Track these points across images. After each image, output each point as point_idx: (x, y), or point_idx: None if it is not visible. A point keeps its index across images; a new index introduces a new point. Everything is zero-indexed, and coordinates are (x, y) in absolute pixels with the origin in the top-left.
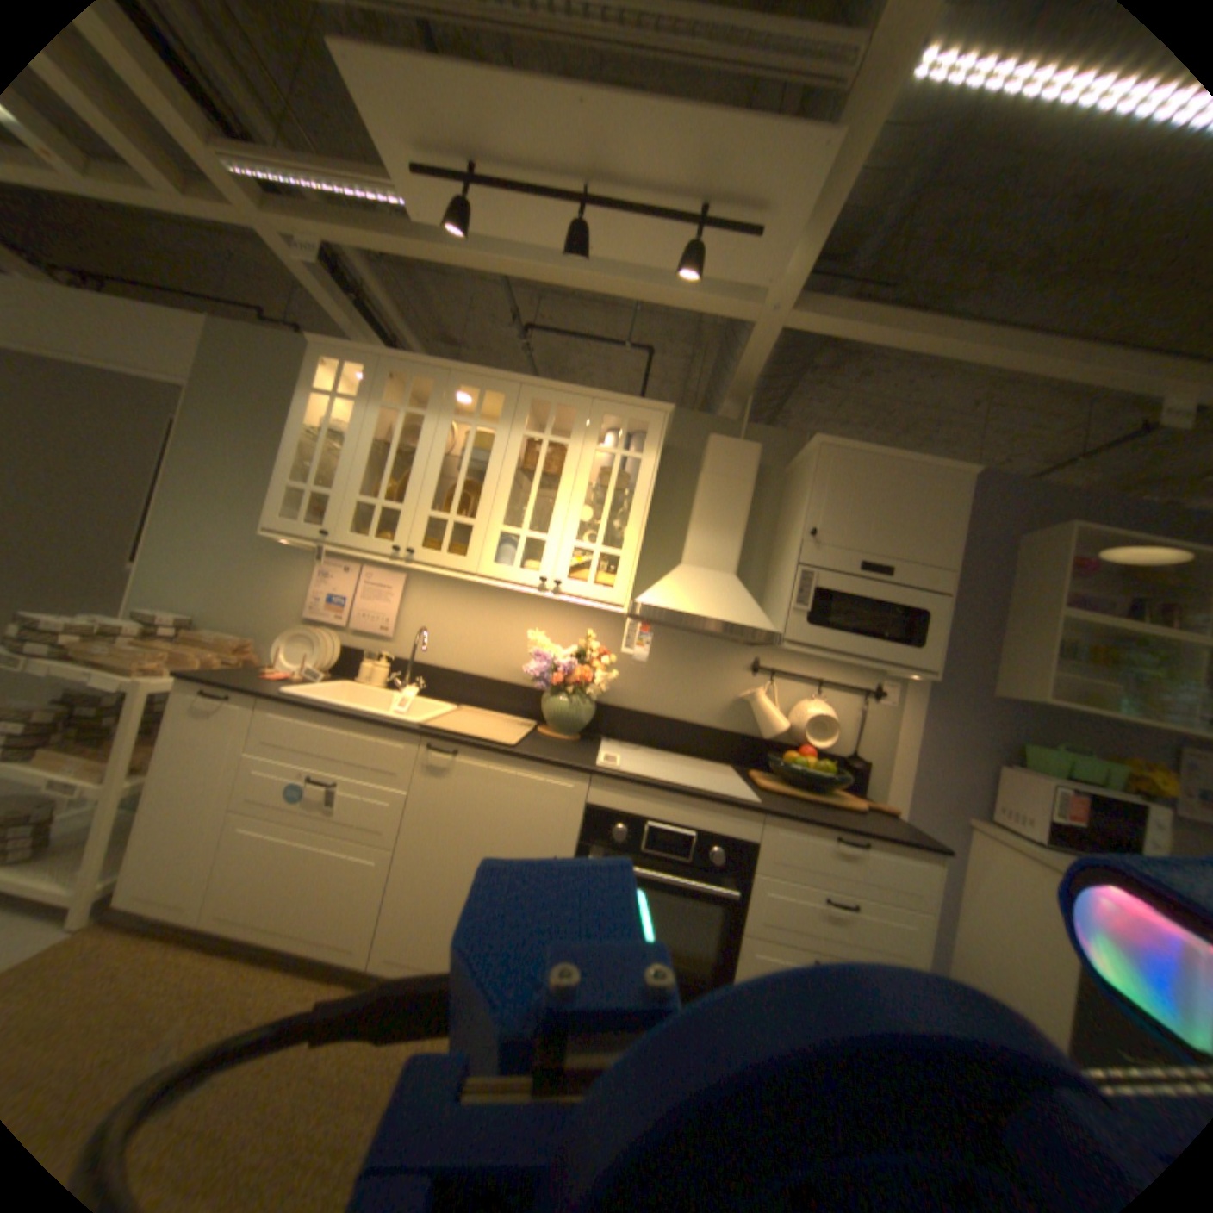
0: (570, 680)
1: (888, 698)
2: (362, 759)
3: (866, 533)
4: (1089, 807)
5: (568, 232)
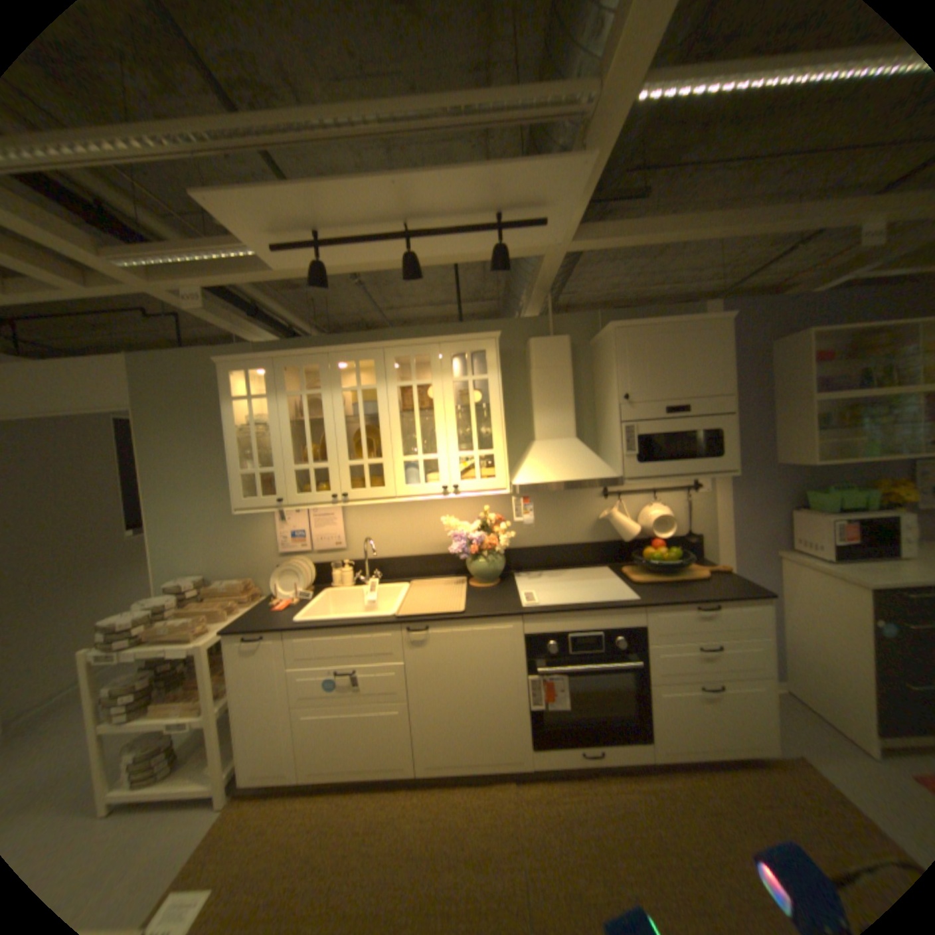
0: (483, 546)
1: (704, 488)
2: (367, 652)
3: (664, 387)
4: (860, 530)
5: (403, 264)
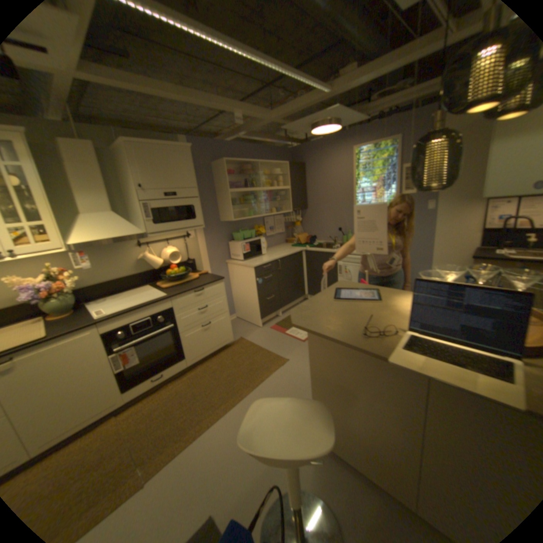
0: (53, 291)
1: (192, 236)
2: None
3: (162, 182)
4: (250, 247)
5: None
